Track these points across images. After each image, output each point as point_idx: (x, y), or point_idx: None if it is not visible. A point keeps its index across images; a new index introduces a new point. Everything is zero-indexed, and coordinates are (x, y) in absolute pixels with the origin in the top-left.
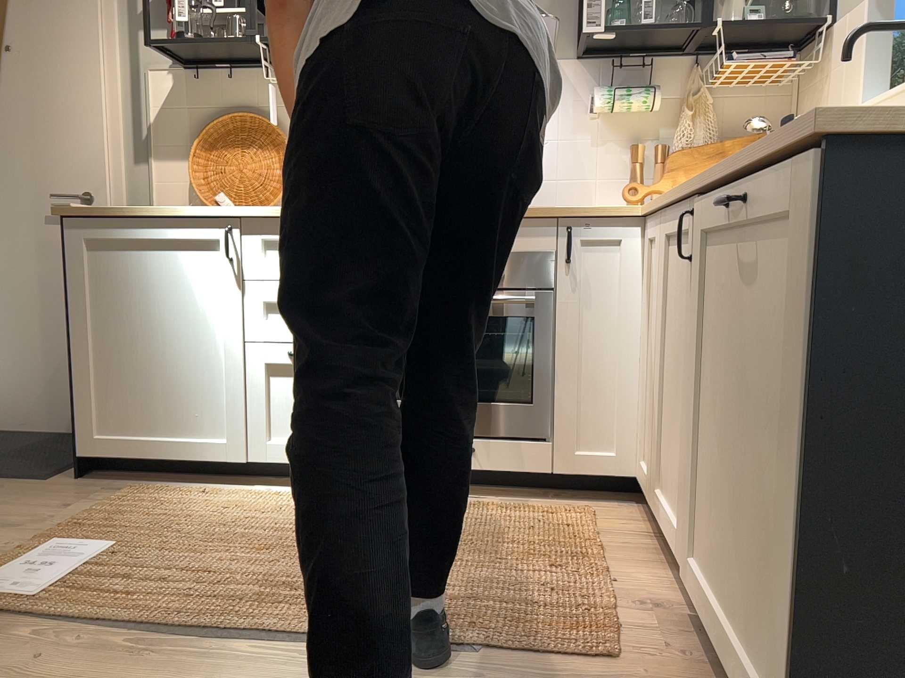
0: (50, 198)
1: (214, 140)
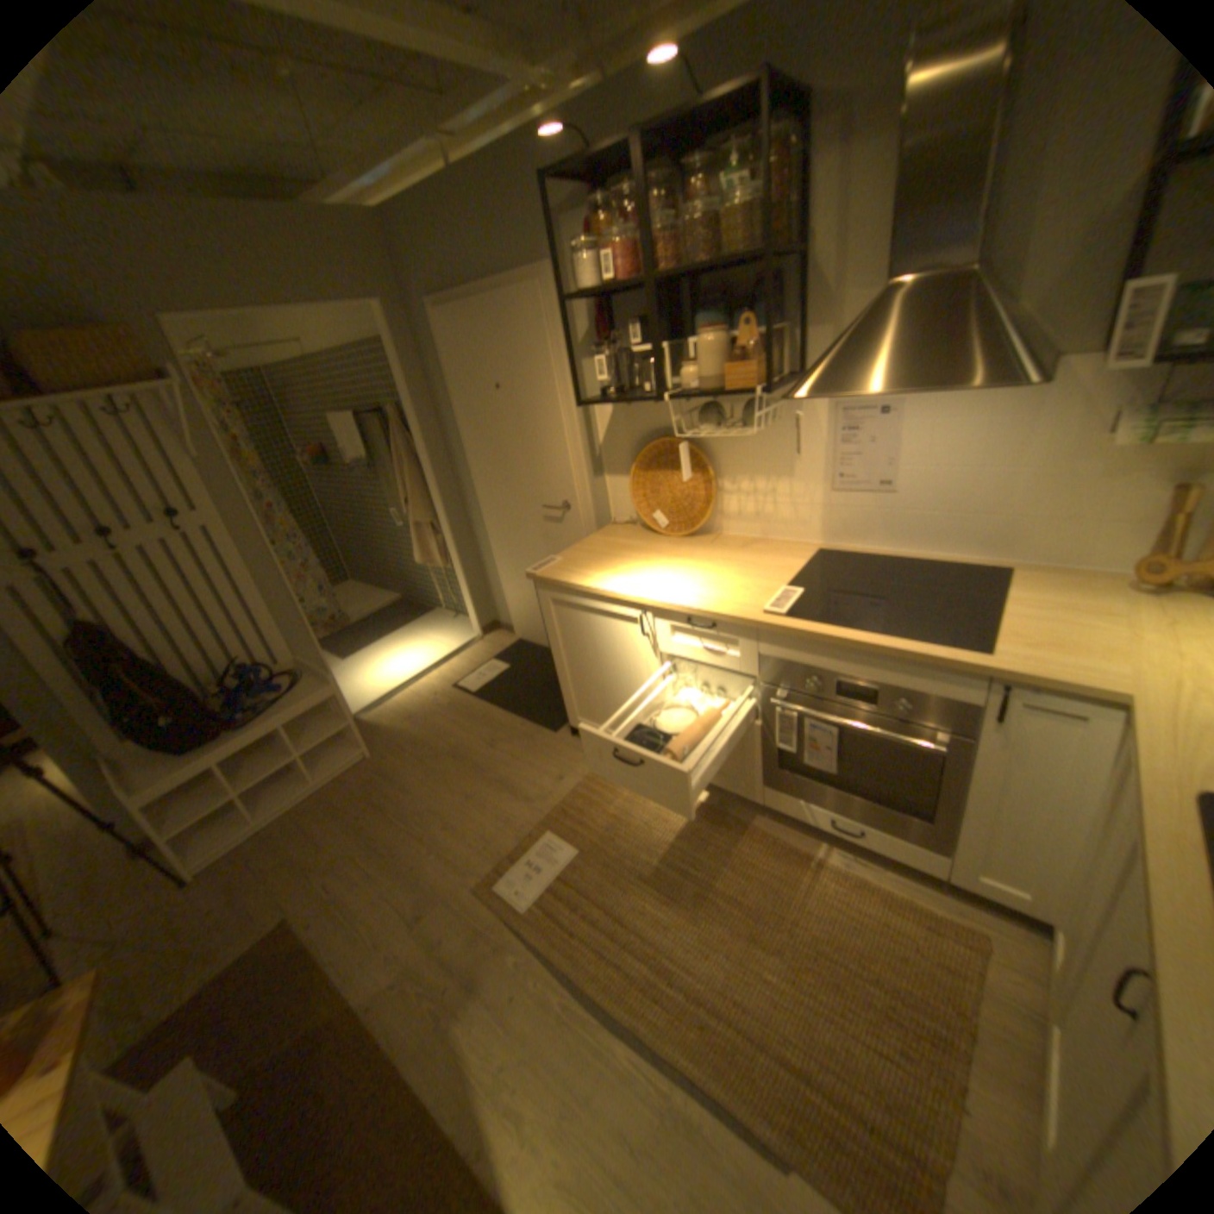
0: (542, 508)
1: (648, 461)
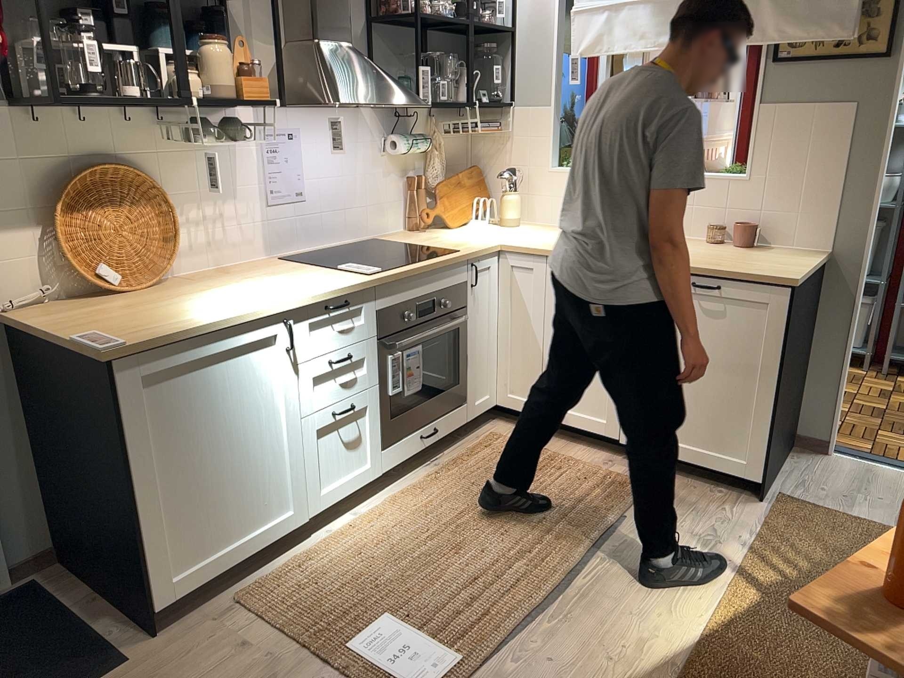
0: None
1: (73, 201)
